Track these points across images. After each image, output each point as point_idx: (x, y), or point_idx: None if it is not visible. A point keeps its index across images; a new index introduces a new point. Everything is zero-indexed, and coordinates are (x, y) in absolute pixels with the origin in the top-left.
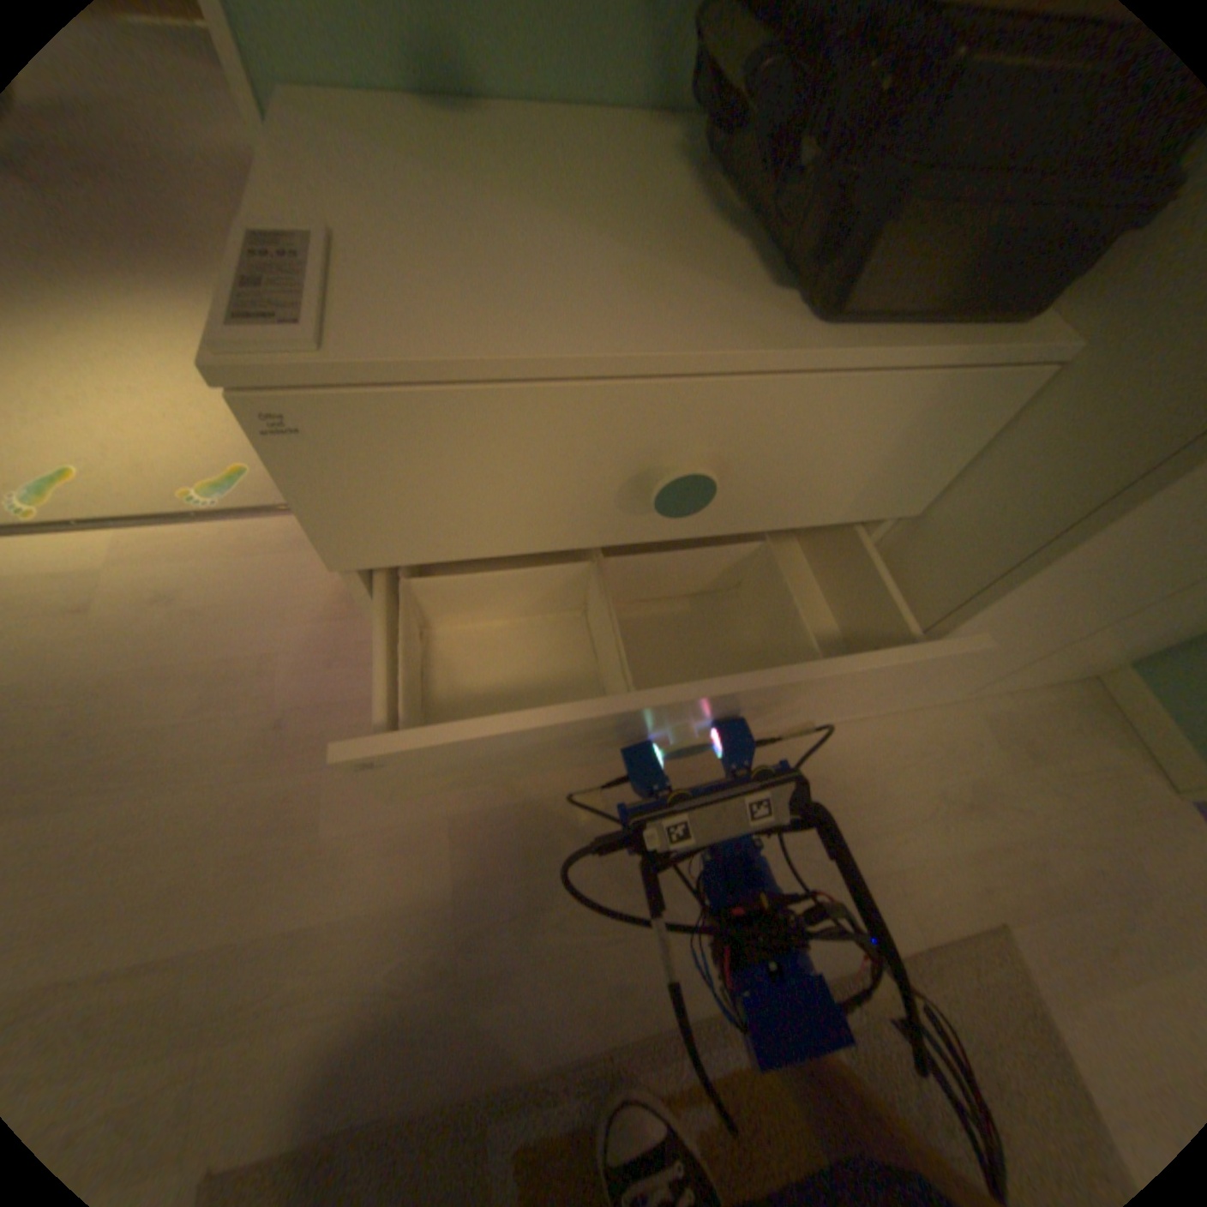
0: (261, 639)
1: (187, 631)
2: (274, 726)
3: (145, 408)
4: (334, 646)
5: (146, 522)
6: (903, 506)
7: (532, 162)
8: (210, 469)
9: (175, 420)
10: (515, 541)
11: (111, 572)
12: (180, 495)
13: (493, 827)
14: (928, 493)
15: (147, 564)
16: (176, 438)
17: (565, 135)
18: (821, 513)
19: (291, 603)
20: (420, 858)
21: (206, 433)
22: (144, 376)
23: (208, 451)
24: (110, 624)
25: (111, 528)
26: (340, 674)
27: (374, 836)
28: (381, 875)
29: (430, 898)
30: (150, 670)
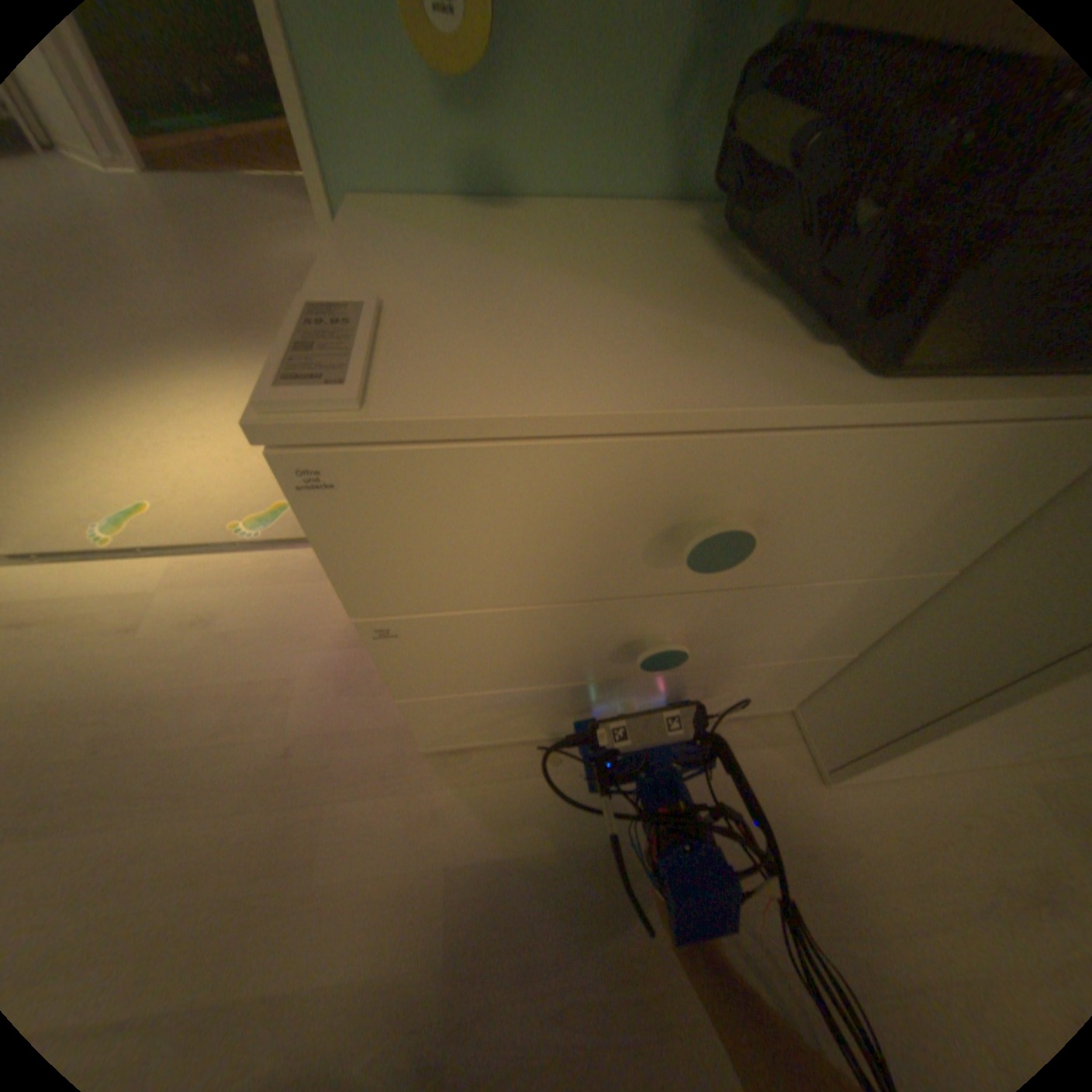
0: (282, 664)
1: (217, 654)
2: (282, 755)
3: (213, 454)
4: (348, 674)
5: (198, 551)
6: (947, 560)
7: (565, 243)
8: (258, 505)
9: (235, 464)
10: (536, 591)
11: (162, 596)
12: (230, 528)
13: (491, 885)
14: (972, 546)
15: (193, 590)
16: (234, 479)
17: (594, 222)
18: (857, 567)
19: (313, 630)
20: (413, 917)
21: (259, 474)
22: (216, 428)
23: (258, 489)
24: (153, 645)
25: (168, 556)
26: (350, 703)
27: (367, 886)
28: (371, 934)
29: (420, 967)
30: (180, 691)
